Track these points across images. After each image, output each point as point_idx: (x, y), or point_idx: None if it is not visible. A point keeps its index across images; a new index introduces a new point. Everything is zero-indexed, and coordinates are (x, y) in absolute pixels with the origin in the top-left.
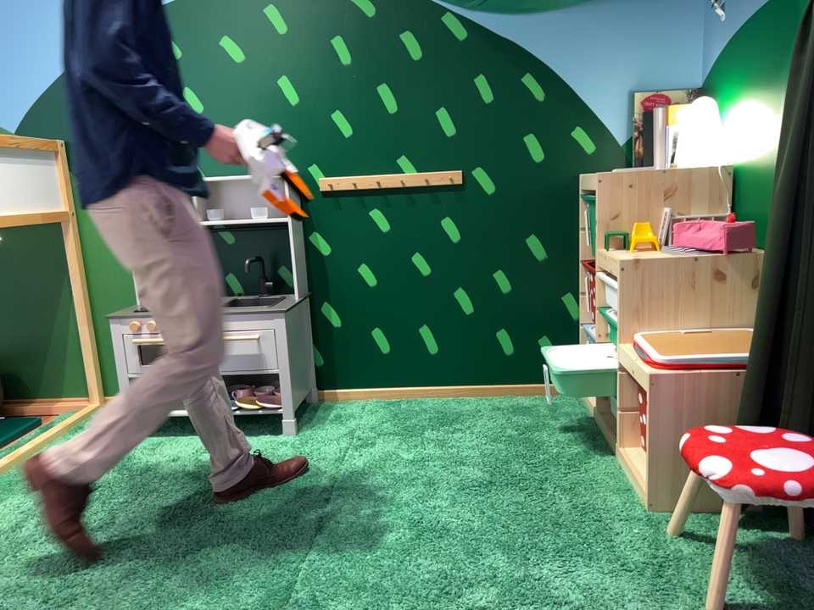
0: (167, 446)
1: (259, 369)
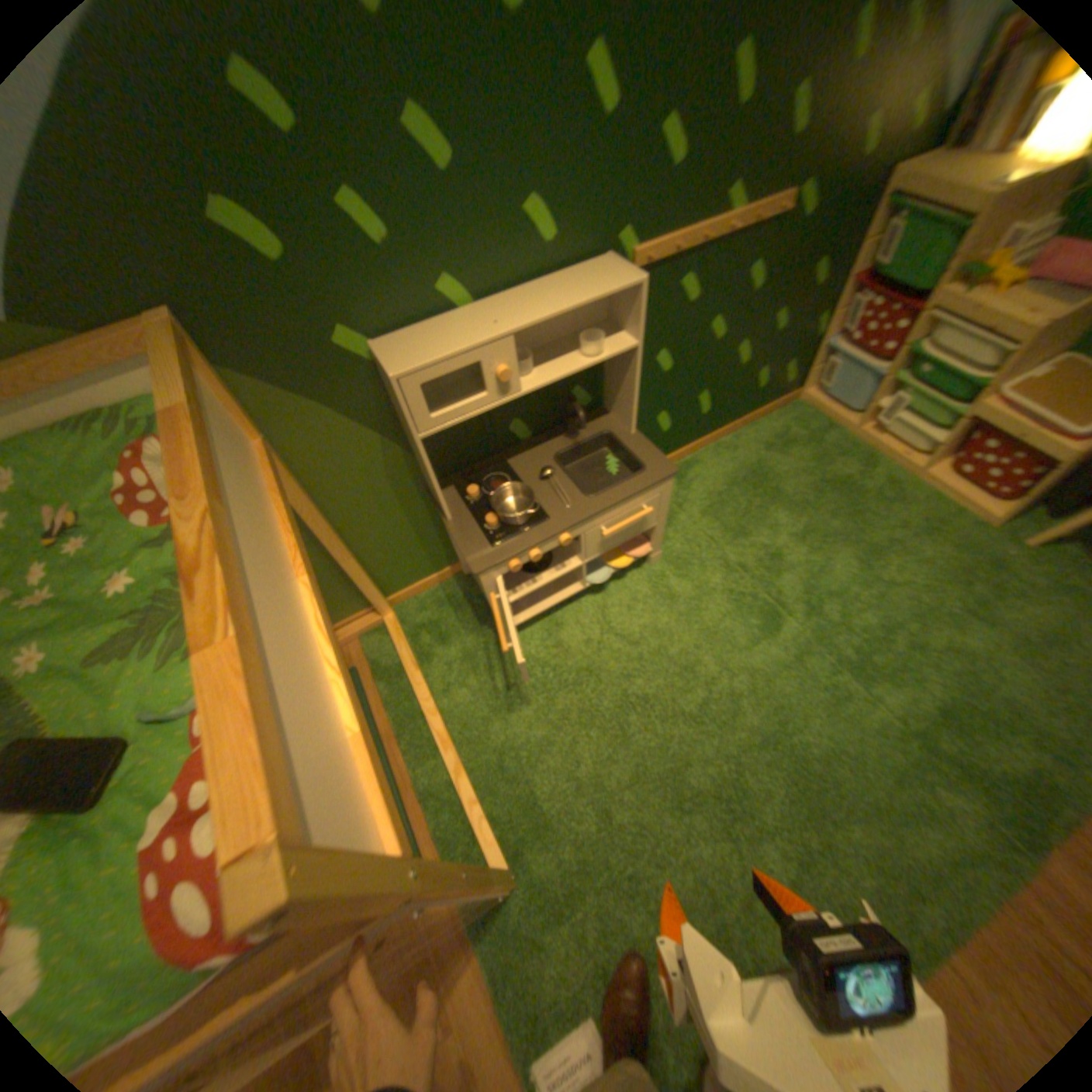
0: (561, 632)
1: (641, 531)
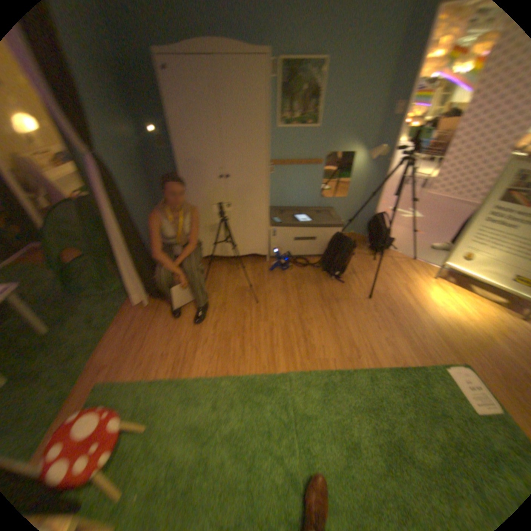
0: None
1: None
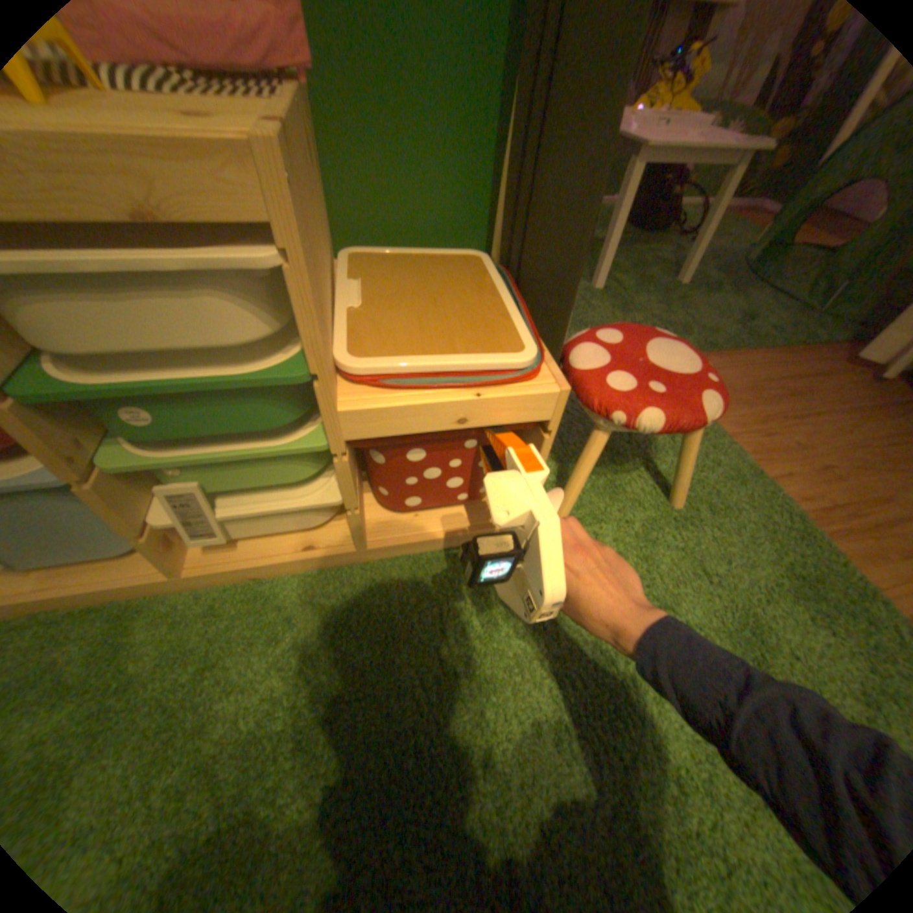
0: None
1: None
